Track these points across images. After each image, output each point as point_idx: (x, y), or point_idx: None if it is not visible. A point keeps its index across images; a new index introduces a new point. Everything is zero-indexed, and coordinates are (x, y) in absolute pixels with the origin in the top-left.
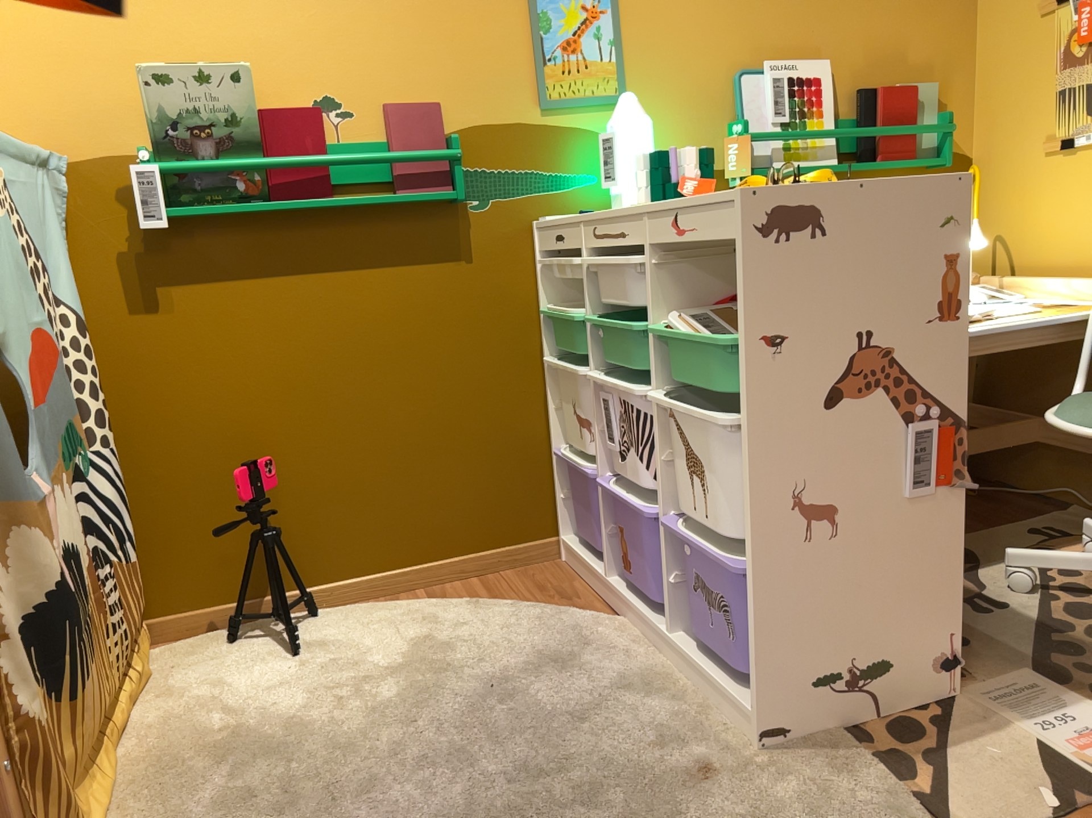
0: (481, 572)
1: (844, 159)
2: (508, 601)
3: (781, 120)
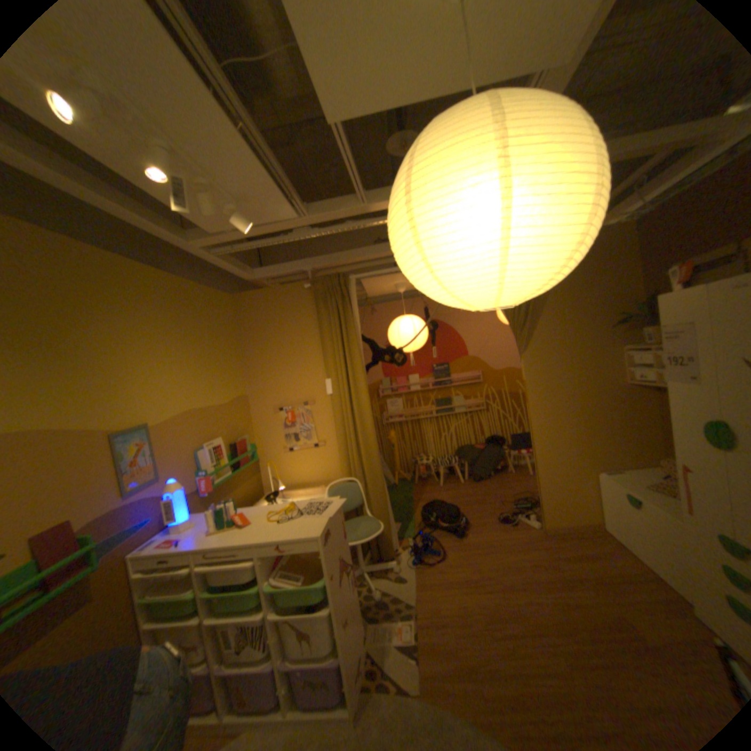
0: None
1: (231, 469)
2: None
3: (214, 464)
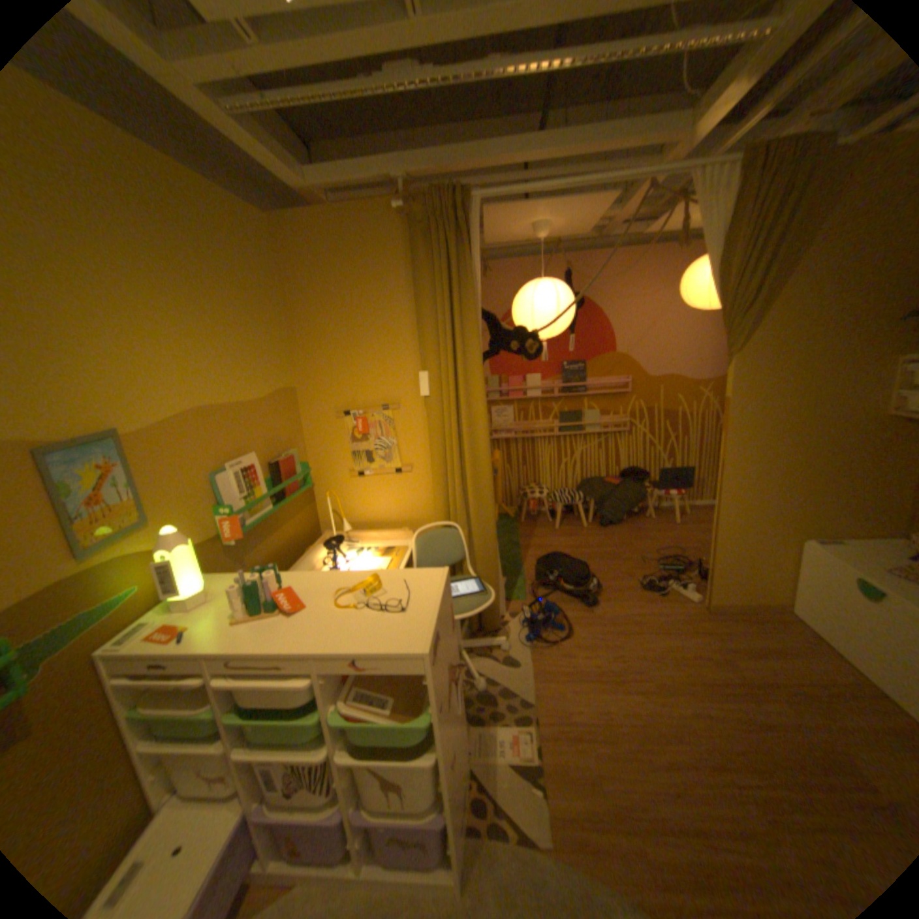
0: None
1: (272, 501)
2: None
3: (244, 495)
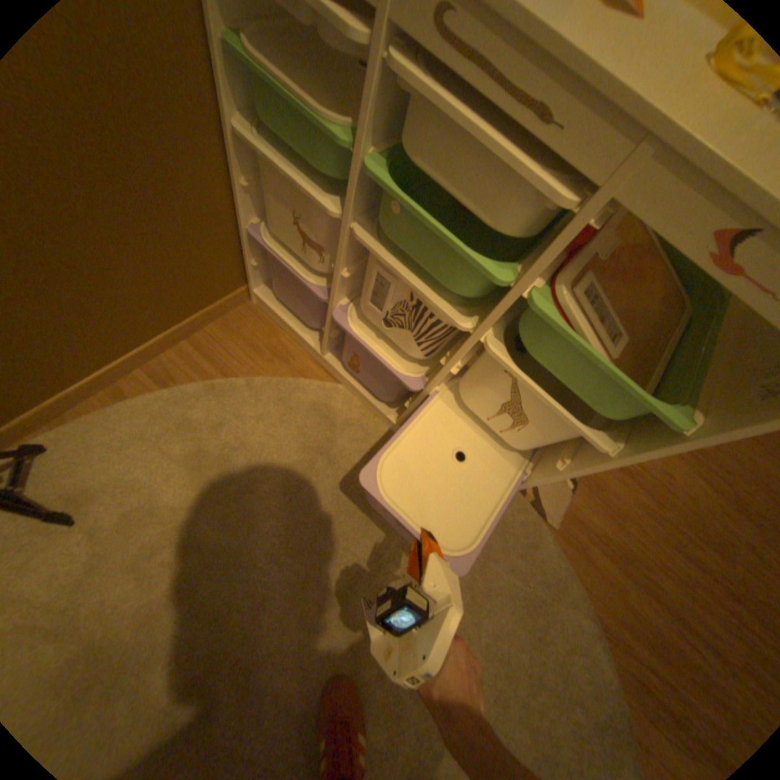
0: (190, 335)
1: None
2: (239, 374)
3: None
